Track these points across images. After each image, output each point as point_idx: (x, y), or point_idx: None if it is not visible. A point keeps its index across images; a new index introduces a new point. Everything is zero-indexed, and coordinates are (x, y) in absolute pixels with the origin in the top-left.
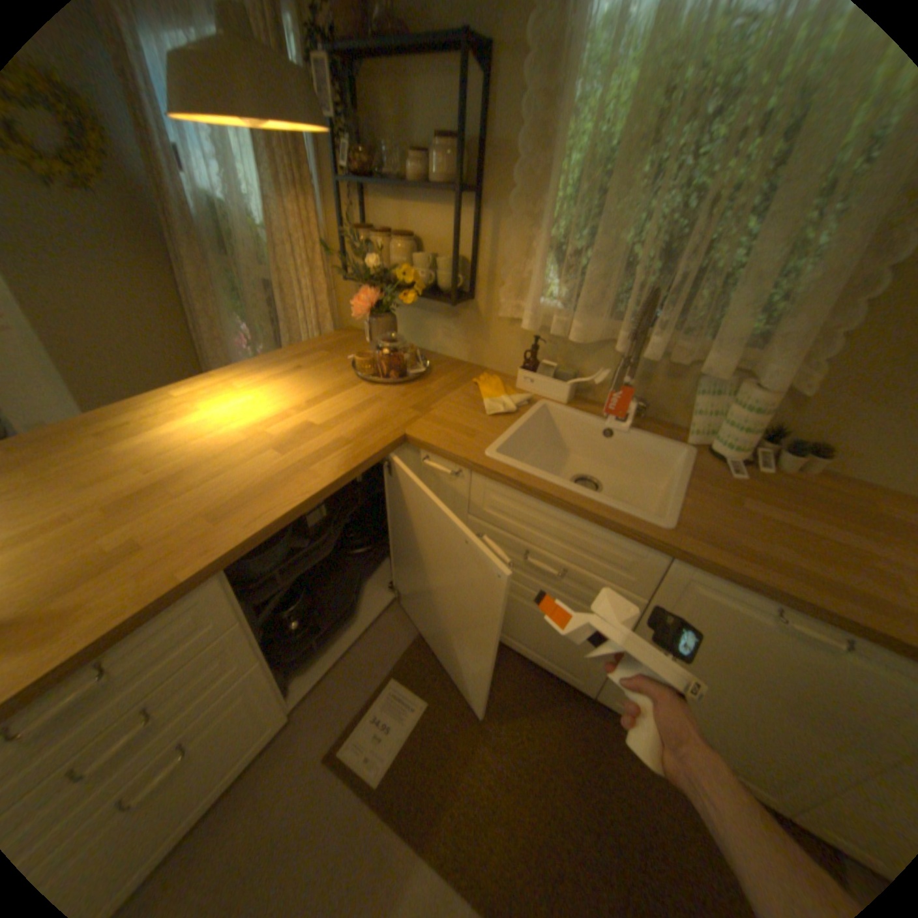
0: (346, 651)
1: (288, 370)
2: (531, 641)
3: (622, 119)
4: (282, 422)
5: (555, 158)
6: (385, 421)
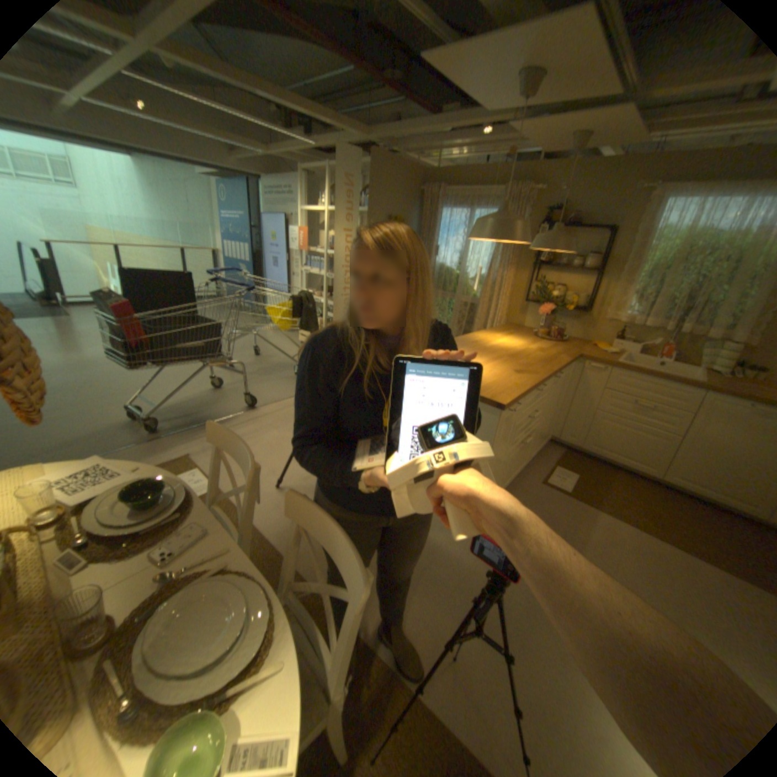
0: (539, 449)
1: (508, 334)
2: (627, 452)
3: (671, 253)
4: (530, 346)
5: (641, 263)
6: (569, 350)
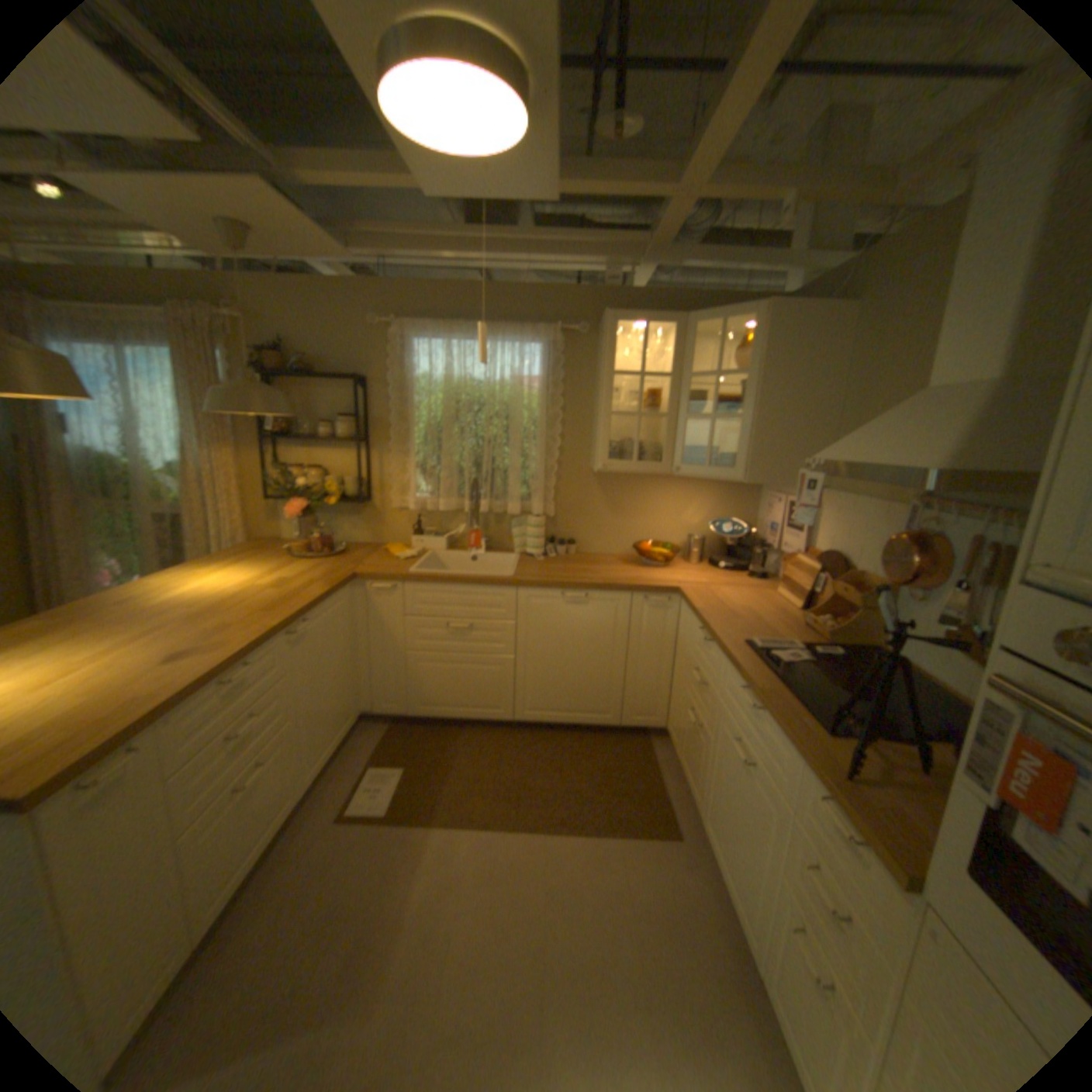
0: (330, 752)
1: (236, 560)
2: (464, 697)
3: (441, 411)
4: (265, 579)
5: (411, 426)
6: (338, 570)
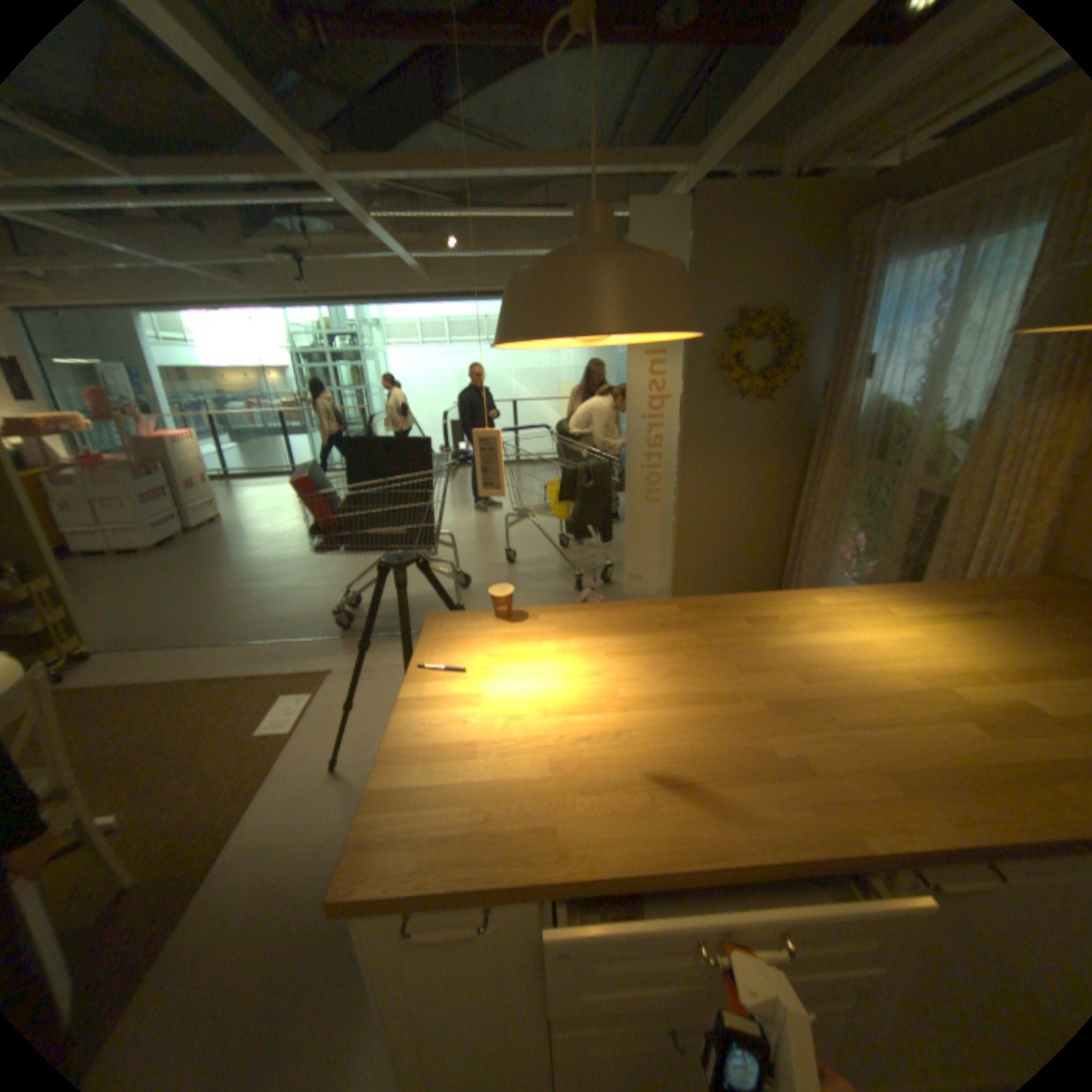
0: None
1: (972, 612)
2: None
3: None
4: (982, 688)
5: None
6: None
